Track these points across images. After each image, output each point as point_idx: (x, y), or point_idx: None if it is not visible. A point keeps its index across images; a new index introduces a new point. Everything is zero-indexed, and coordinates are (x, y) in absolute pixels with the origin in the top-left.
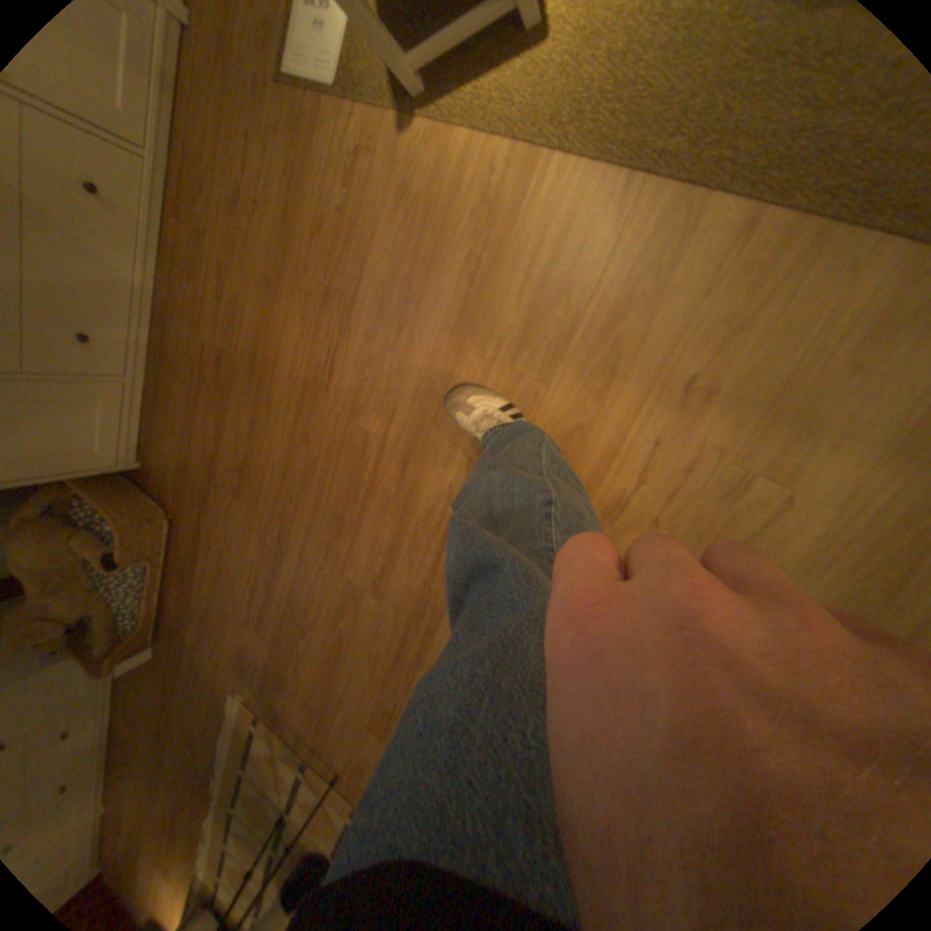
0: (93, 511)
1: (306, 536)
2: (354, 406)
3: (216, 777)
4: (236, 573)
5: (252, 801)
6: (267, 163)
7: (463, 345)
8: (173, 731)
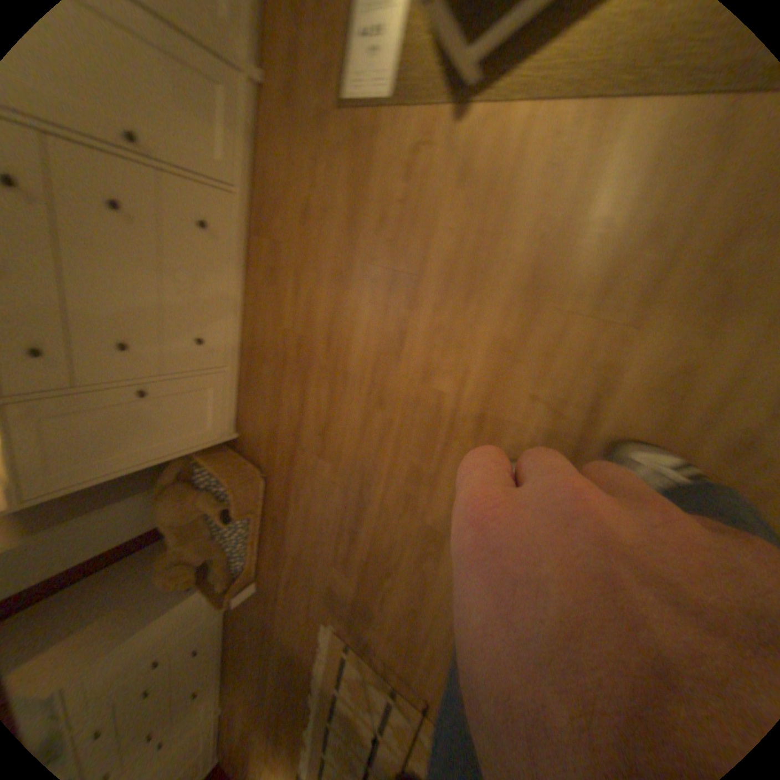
0: (208, 474)
1: (384, 486)
2: (424, 369)
3: (313, 693)
4: (322, 520)
5: (346, 717)
6: (331, 175)
7: (536, 301)
8: (274, 651)
